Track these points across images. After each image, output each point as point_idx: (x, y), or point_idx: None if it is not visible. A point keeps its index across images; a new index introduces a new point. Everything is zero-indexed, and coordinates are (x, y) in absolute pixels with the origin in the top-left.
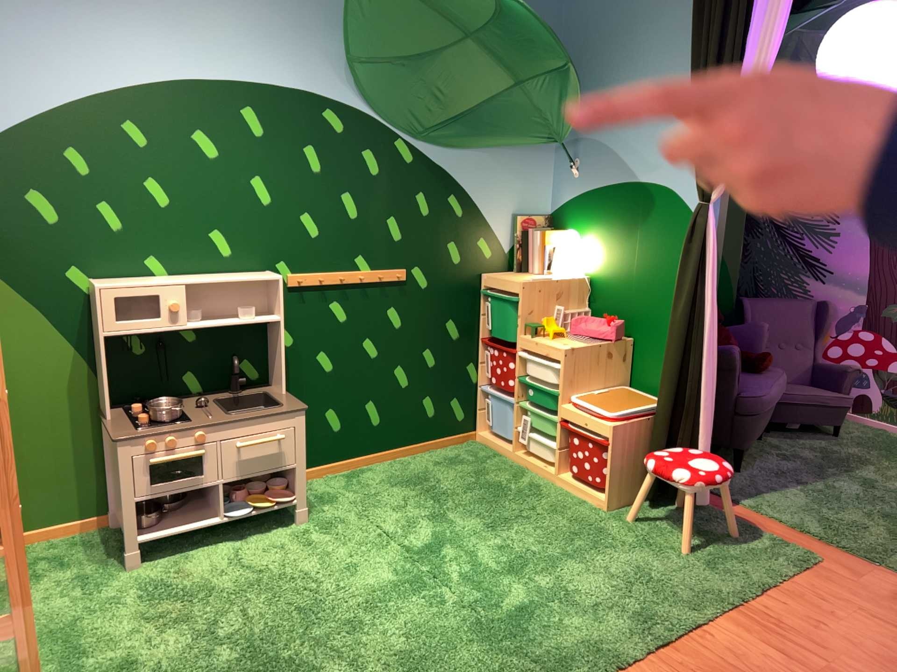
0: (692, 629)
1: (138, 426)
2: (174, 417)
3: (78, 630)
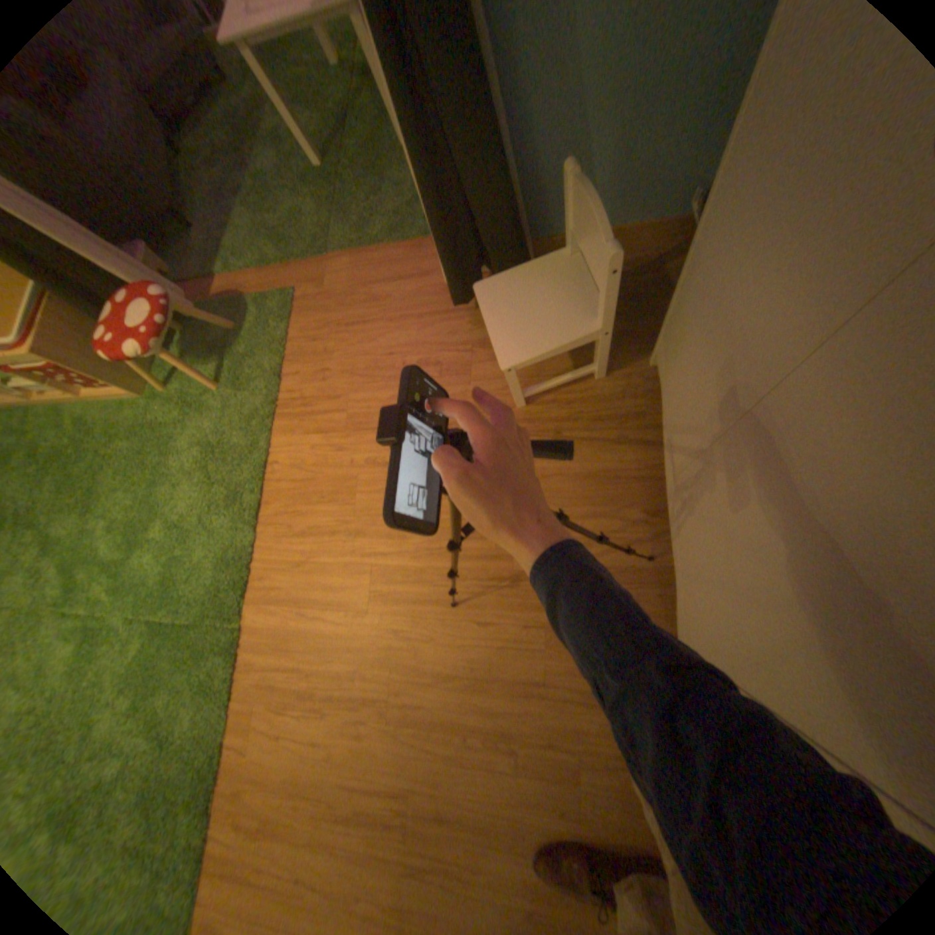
0: (261, 473)
1: None
2: None
3: None
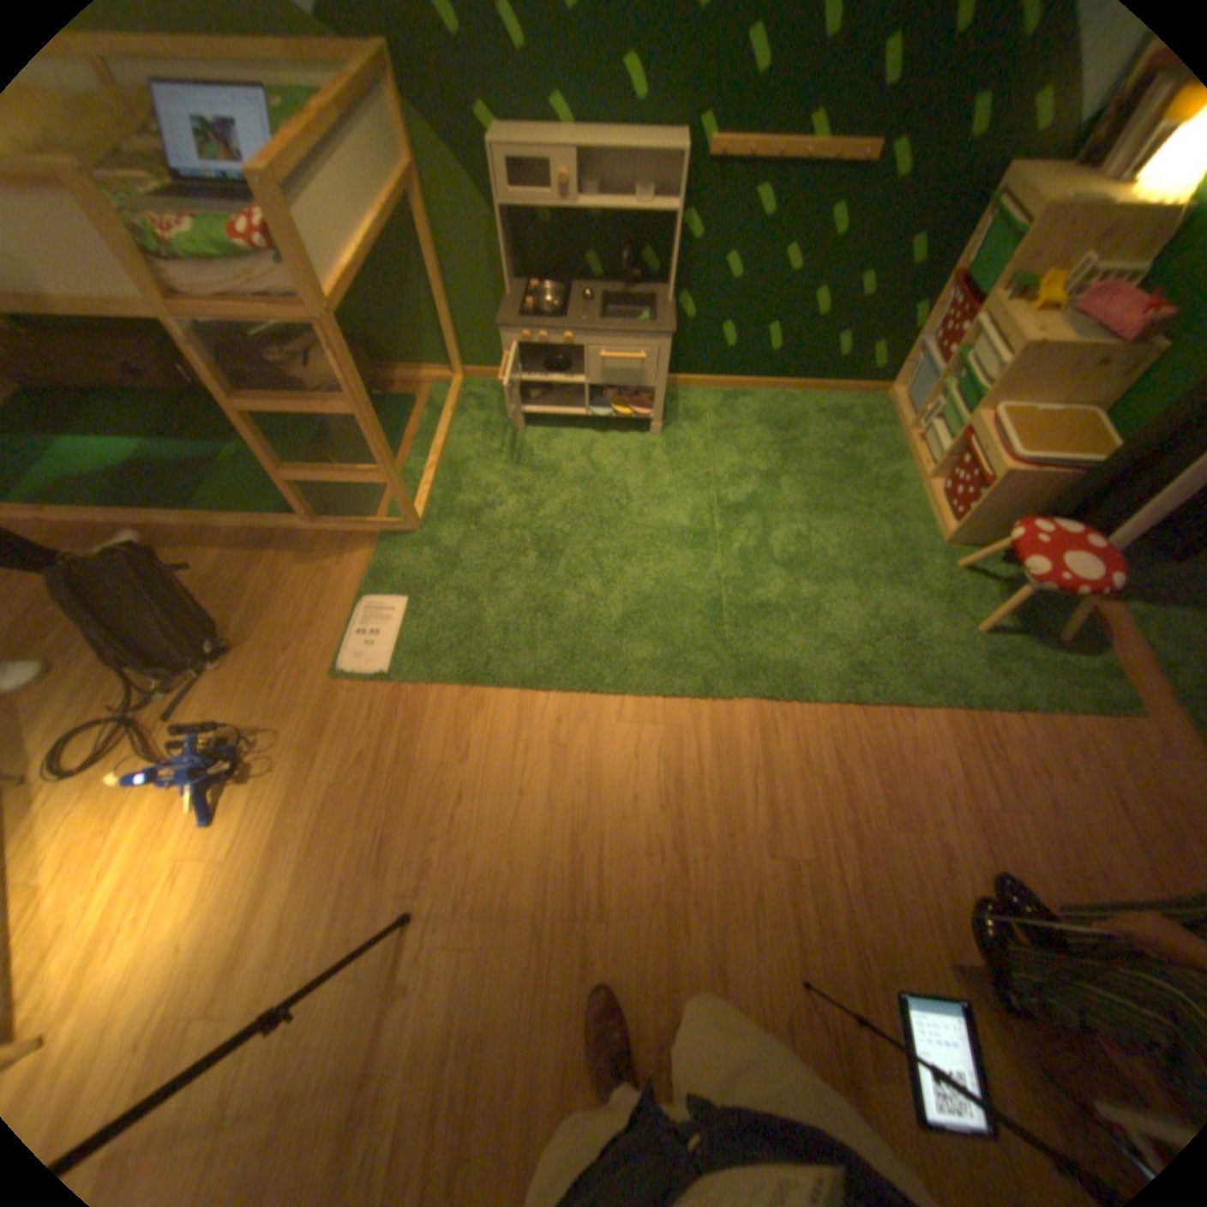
0: (899, 705)
1: (524, 312)
2: (551, 313)
3: (465, 469)
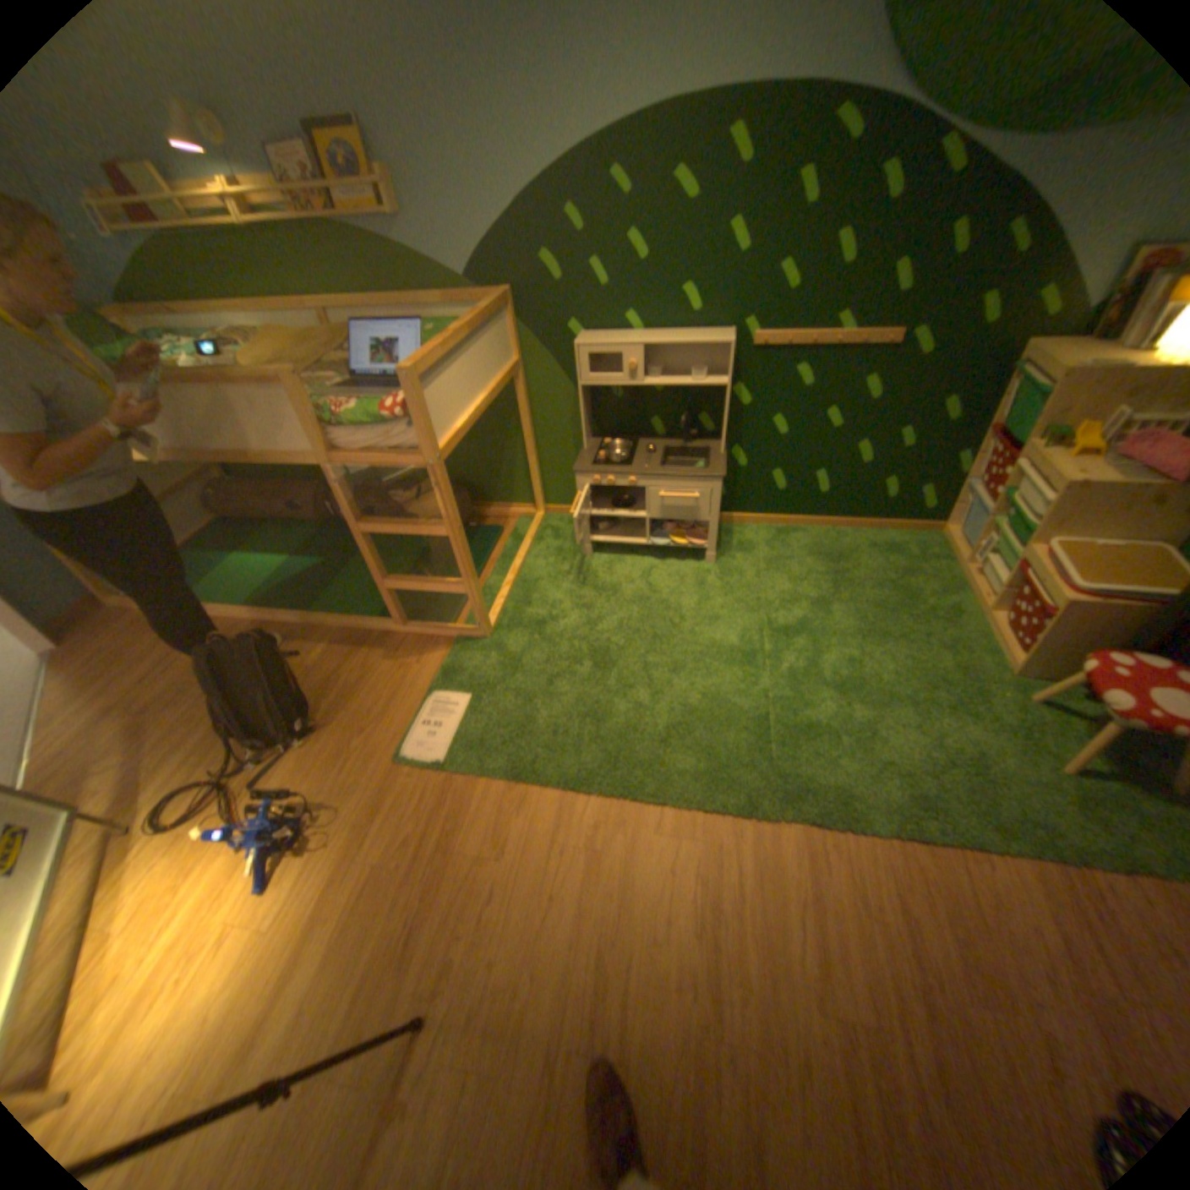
0: (973, 849)
1: (596, 462)
2: (619, 462)
3: (536, 587)
